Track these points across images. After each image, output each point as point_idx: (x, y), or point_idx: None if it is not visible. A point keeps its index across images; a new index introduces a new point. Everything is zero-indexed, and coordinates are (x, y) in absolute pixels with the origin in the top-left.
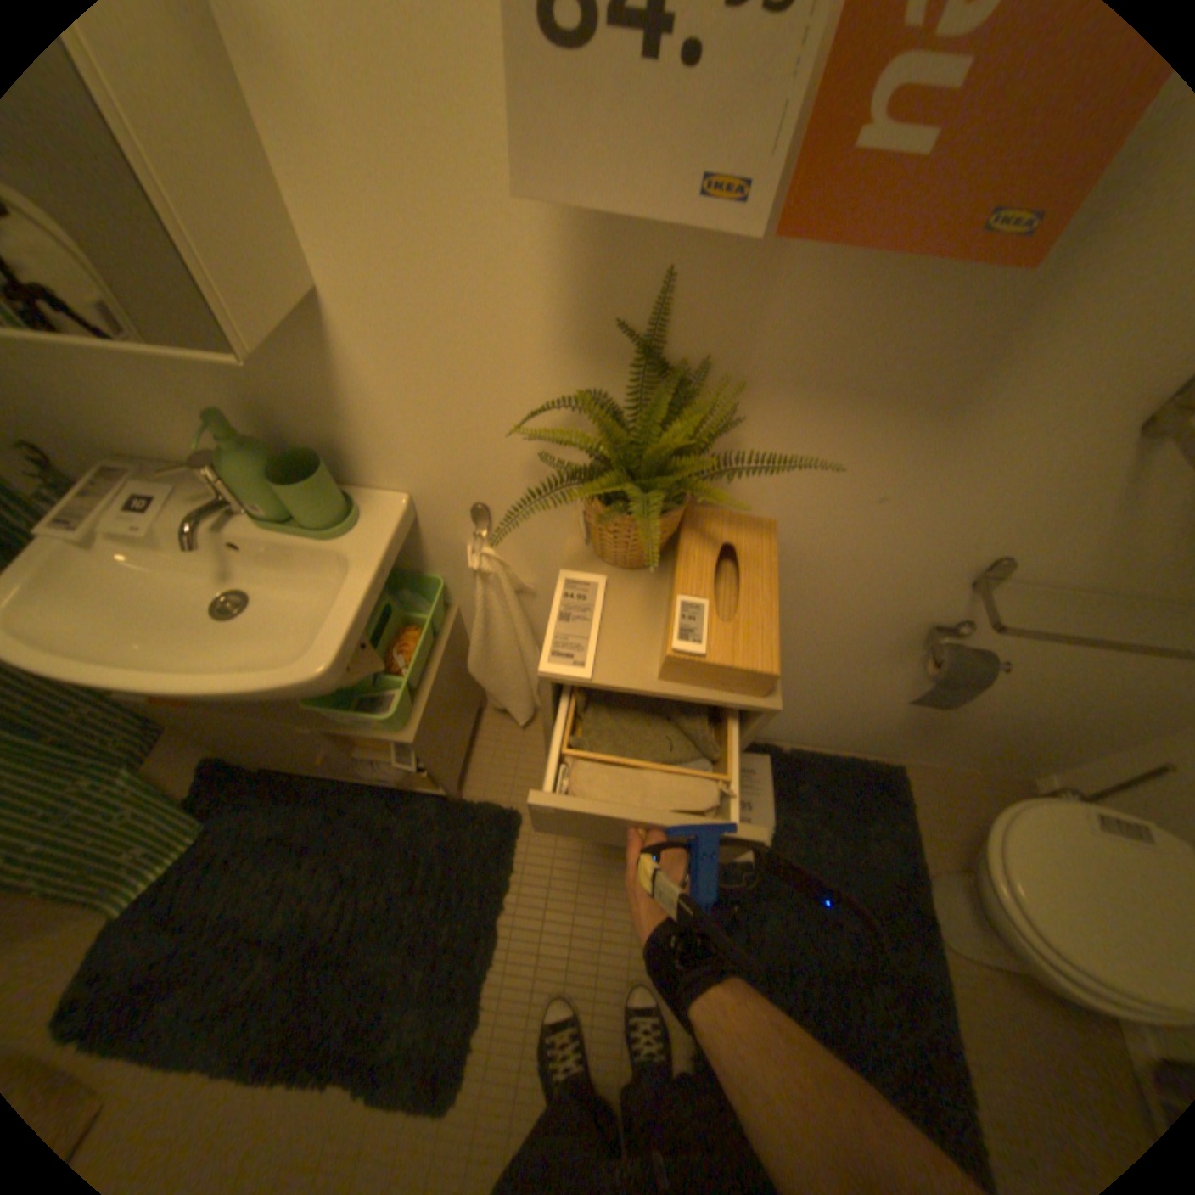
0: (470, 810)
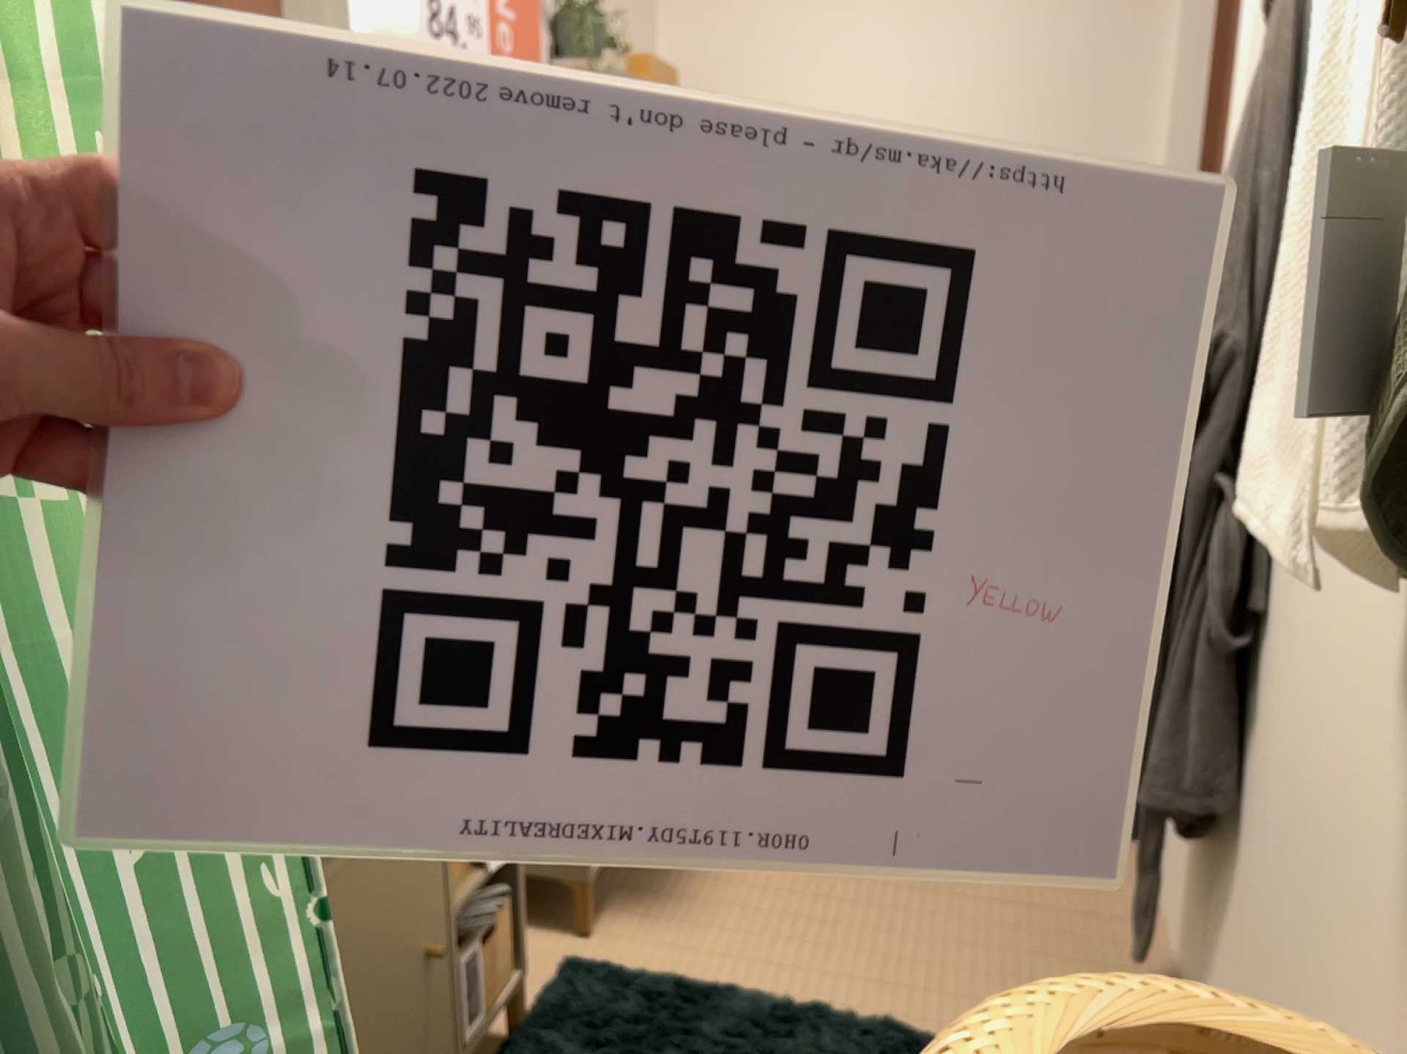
0: (546, 1005)
